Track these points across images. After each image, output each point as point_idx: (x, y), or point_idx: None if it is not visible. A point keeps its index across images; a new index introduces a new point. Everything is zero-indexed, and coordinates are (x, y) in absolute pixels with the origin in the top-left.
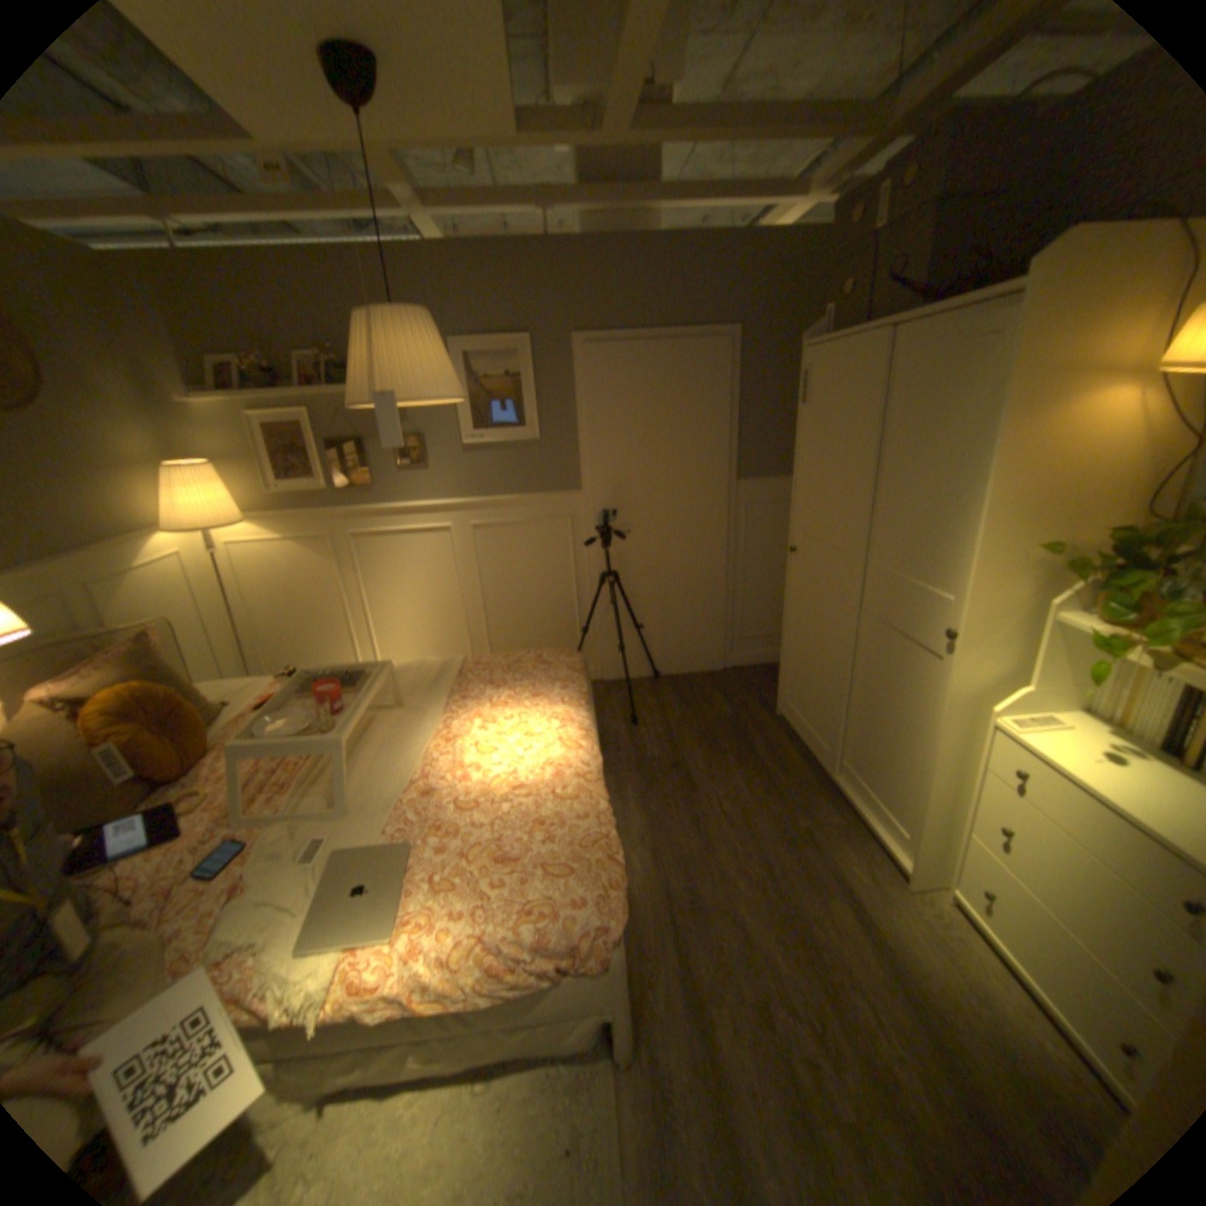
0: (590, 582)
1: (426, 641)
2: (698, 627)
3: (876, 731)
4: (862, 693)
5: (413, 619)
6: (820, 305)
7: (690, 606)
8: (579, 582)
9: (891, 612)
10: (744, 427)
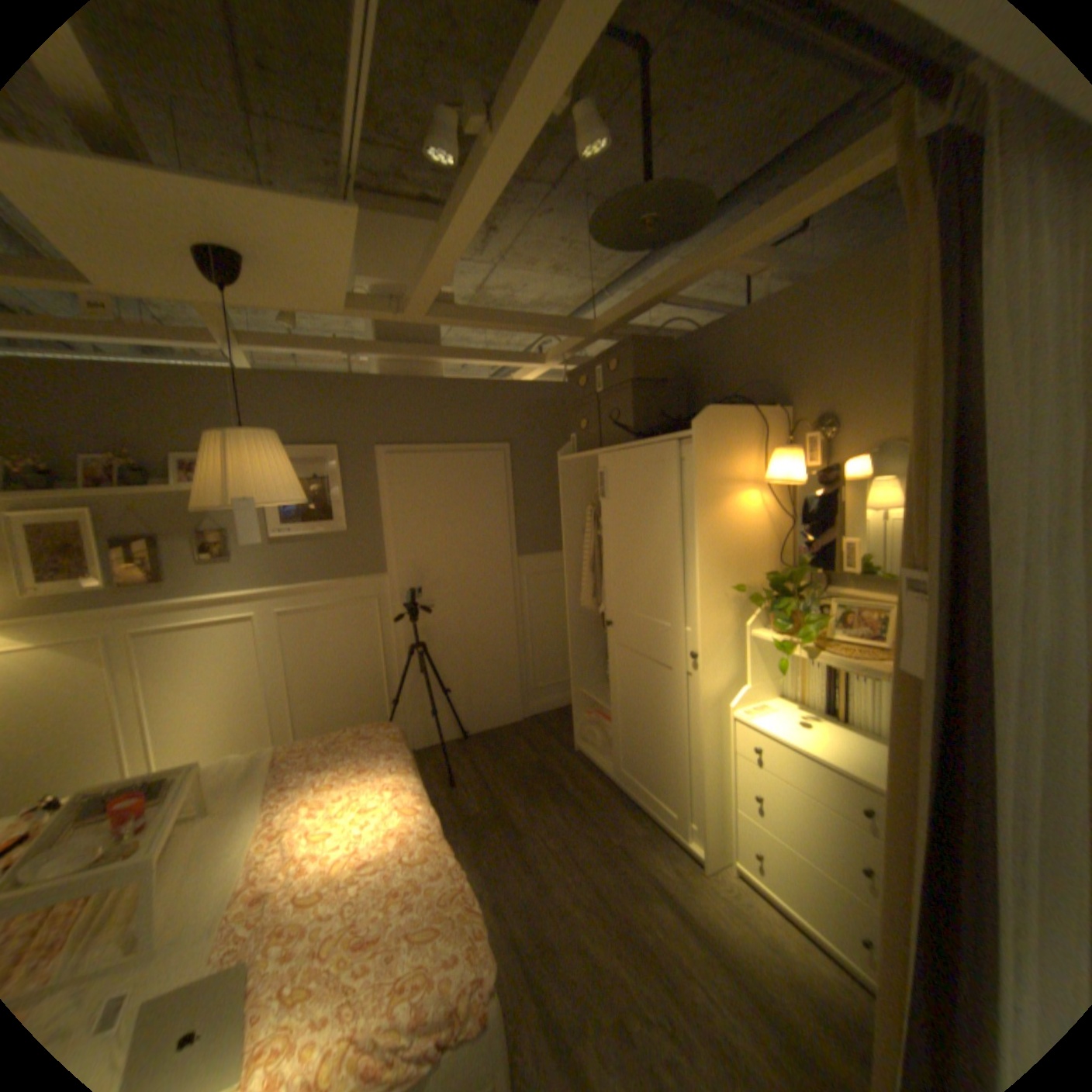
0: (398, 655)
1: (216, 740)
2: (497, 684)
3: (656, 745)
4: (640, 715)
5: (202, 718)
6: (562, 433)
7: (489, 666)
8: (387, 657)
9: (650, 647)
10: (519, 517)
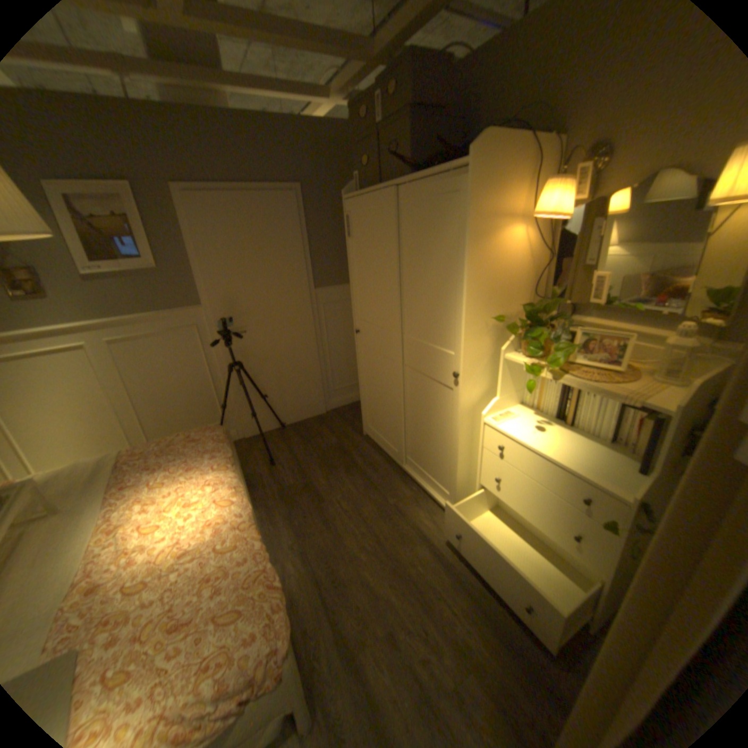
0: (221, 371)
1: (79, 442)
2: (305, 388)
3: (422, 436)
4: (410, 415)
5: (61, 427)
6: (349, 173)
7: (297, 375)
8: (212, 372)
9: (420, 365)
10: (313, 253)
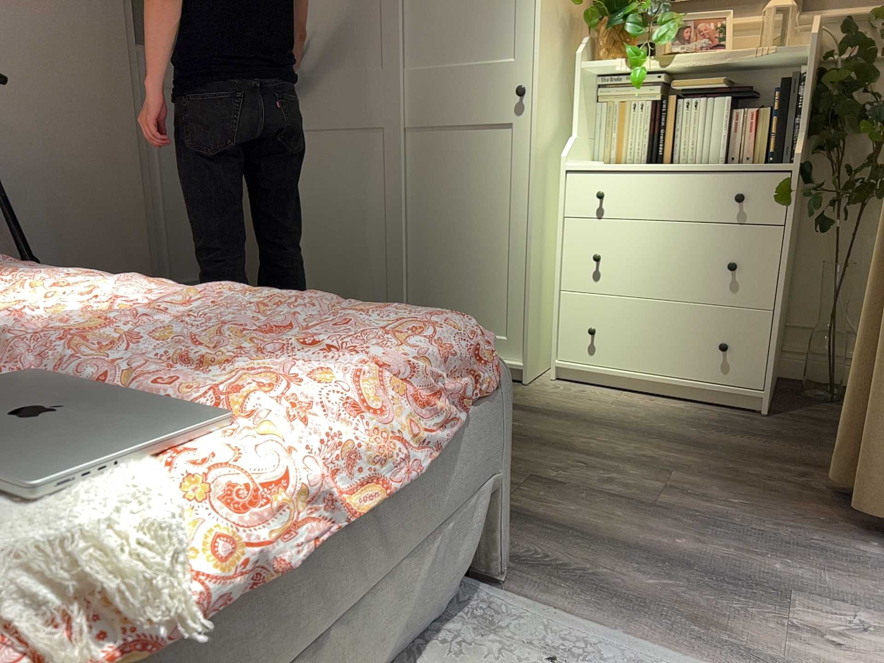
0: None
1: None
2: (117, 264)
3: (440, 255)
4: (411, 225)
5: None
6: None
7: (101, 230)
8: None
9: (437, 110)
10: None
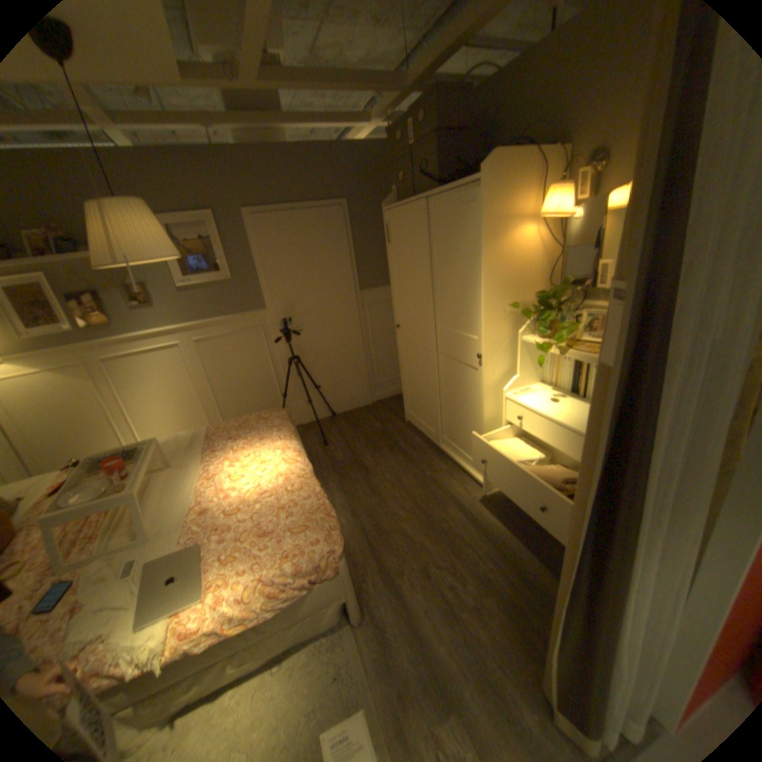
0: (282, 365)
1: (174, 423)
2: (353, 381)
3: (455, 416)
4: (445, 397)
5: (162, 410)
6: (388, 186)
7: (346, 369)
8: (275, 366)
9: (451, 351)
10: (358, 259)
